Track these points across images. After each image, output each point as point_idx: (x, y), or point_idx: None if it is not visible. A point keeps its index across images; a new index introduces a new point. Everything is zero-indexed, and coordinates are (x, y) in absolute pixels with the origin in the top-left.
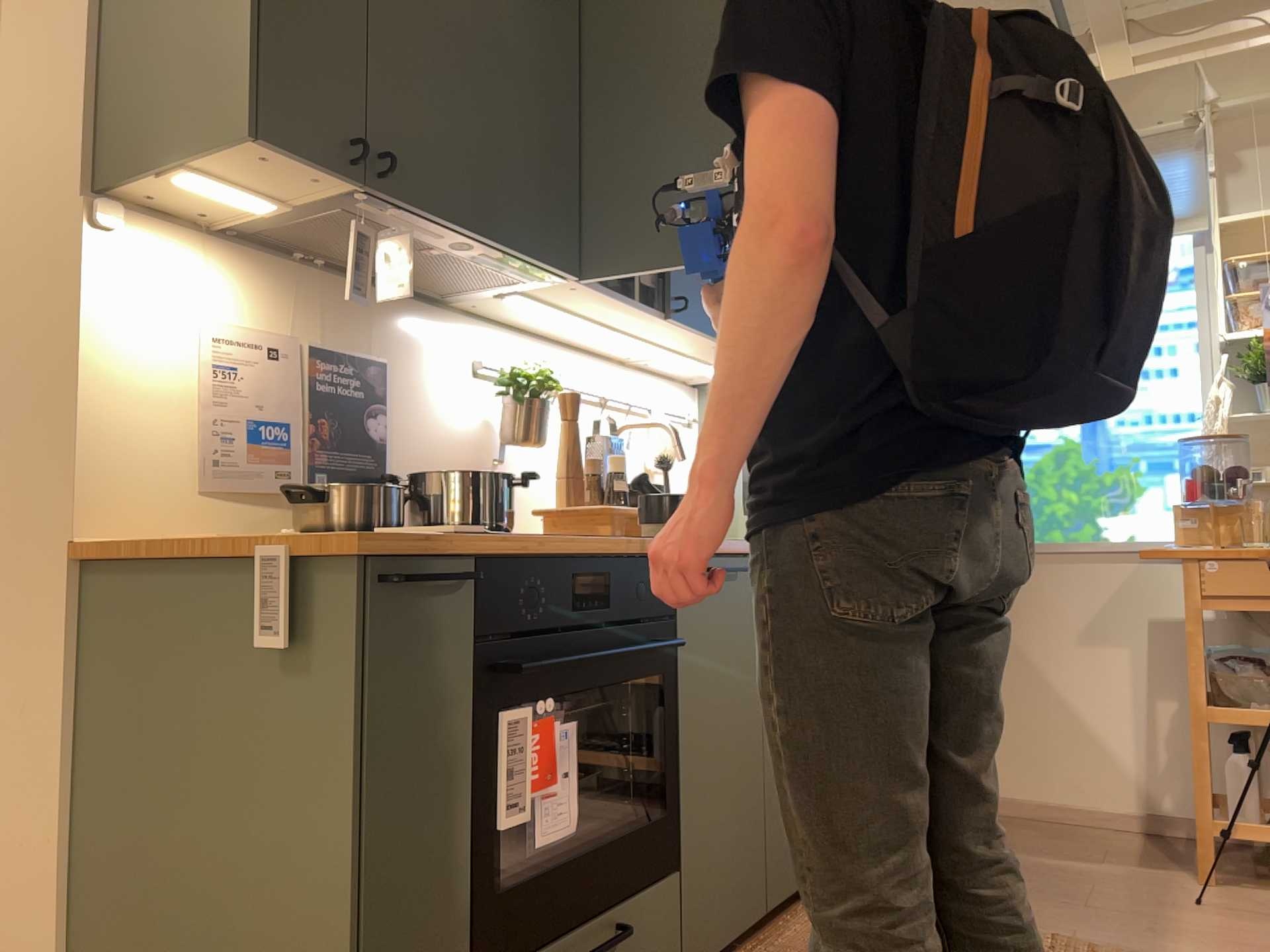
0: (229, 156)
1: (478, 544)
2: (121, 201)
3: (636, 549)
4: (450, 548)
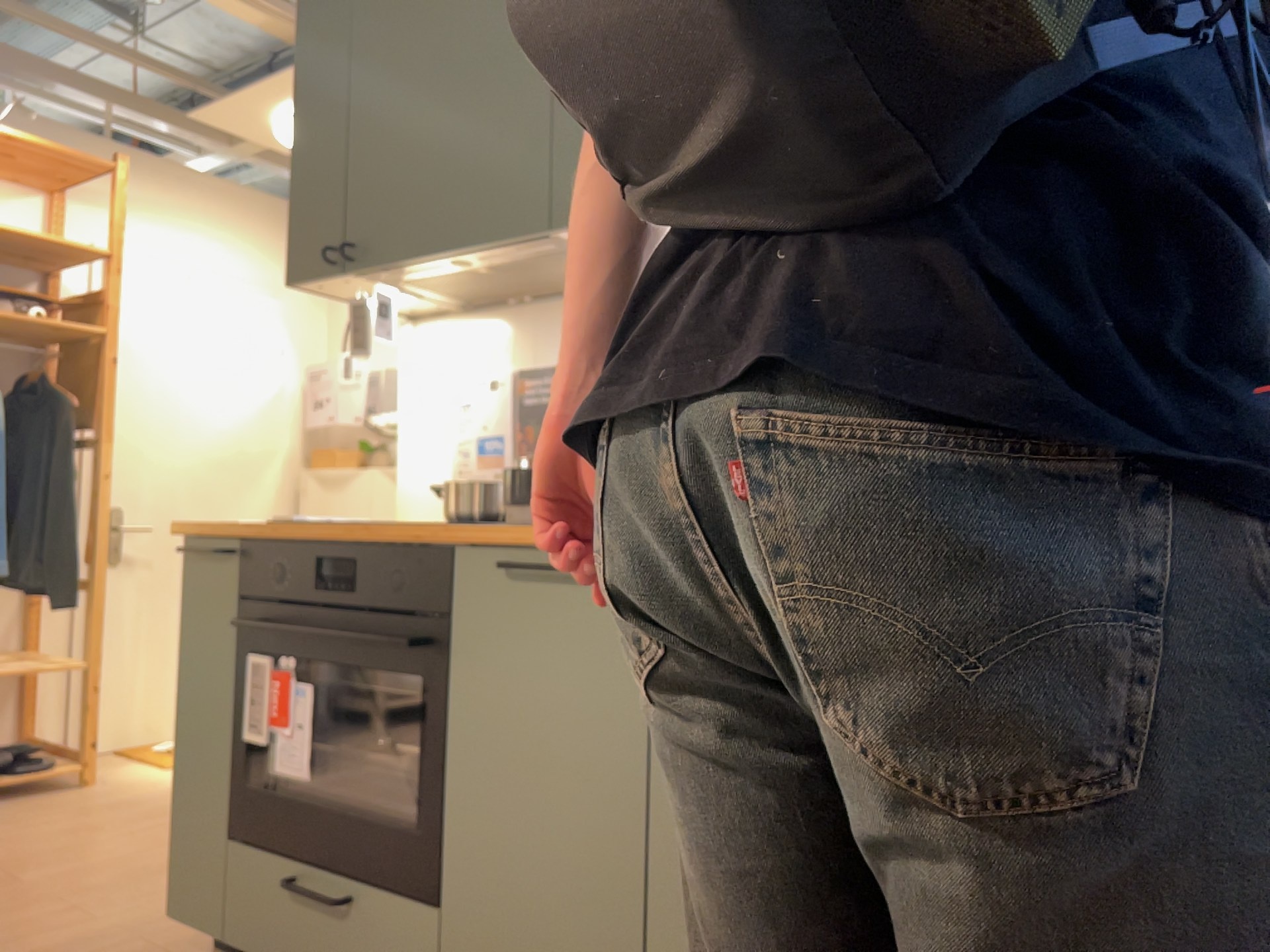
0: (322, 293)
1: (232, 529)
2: (419, 317)
3: (402, 535)
4: (219, 531)
